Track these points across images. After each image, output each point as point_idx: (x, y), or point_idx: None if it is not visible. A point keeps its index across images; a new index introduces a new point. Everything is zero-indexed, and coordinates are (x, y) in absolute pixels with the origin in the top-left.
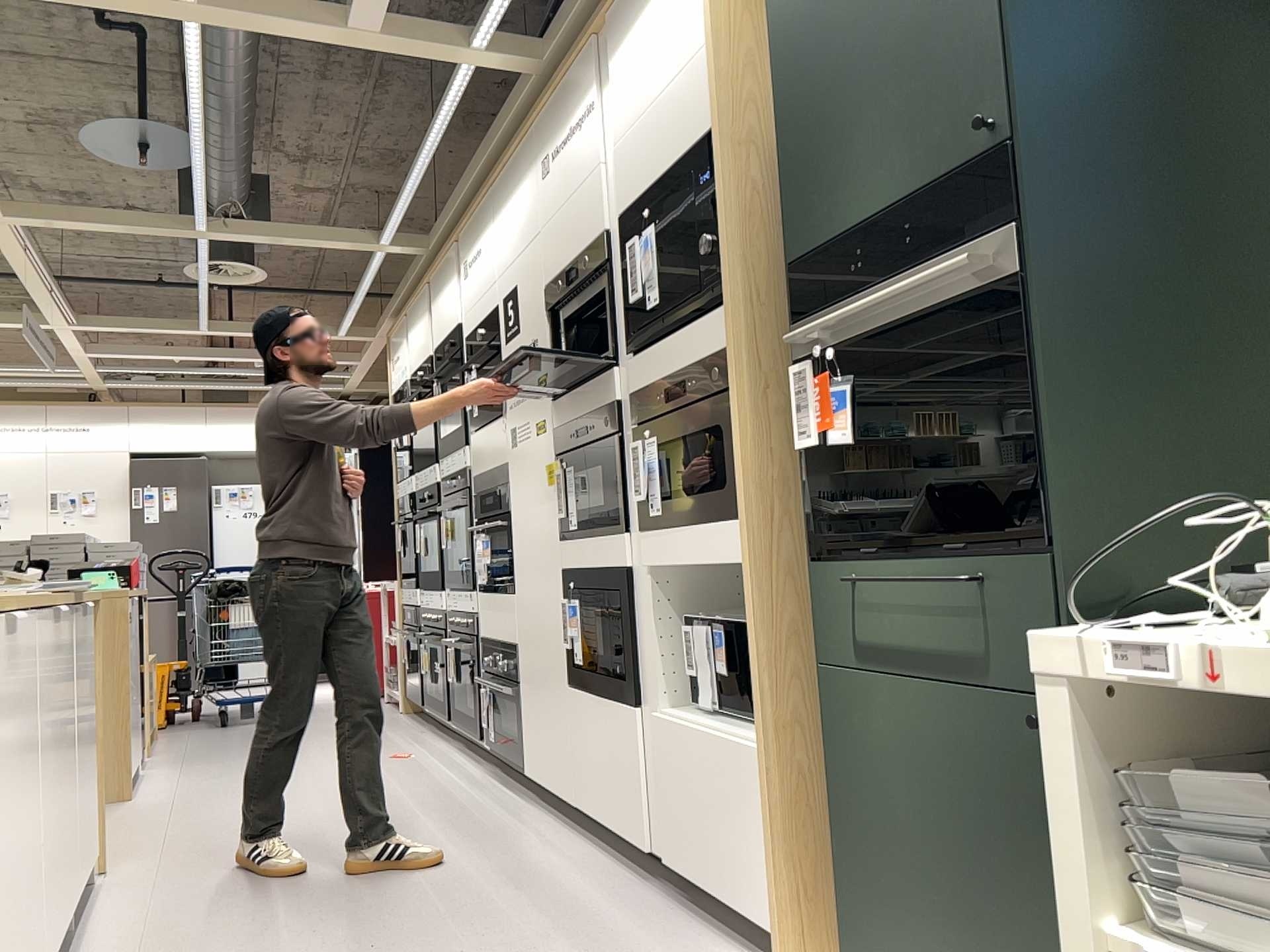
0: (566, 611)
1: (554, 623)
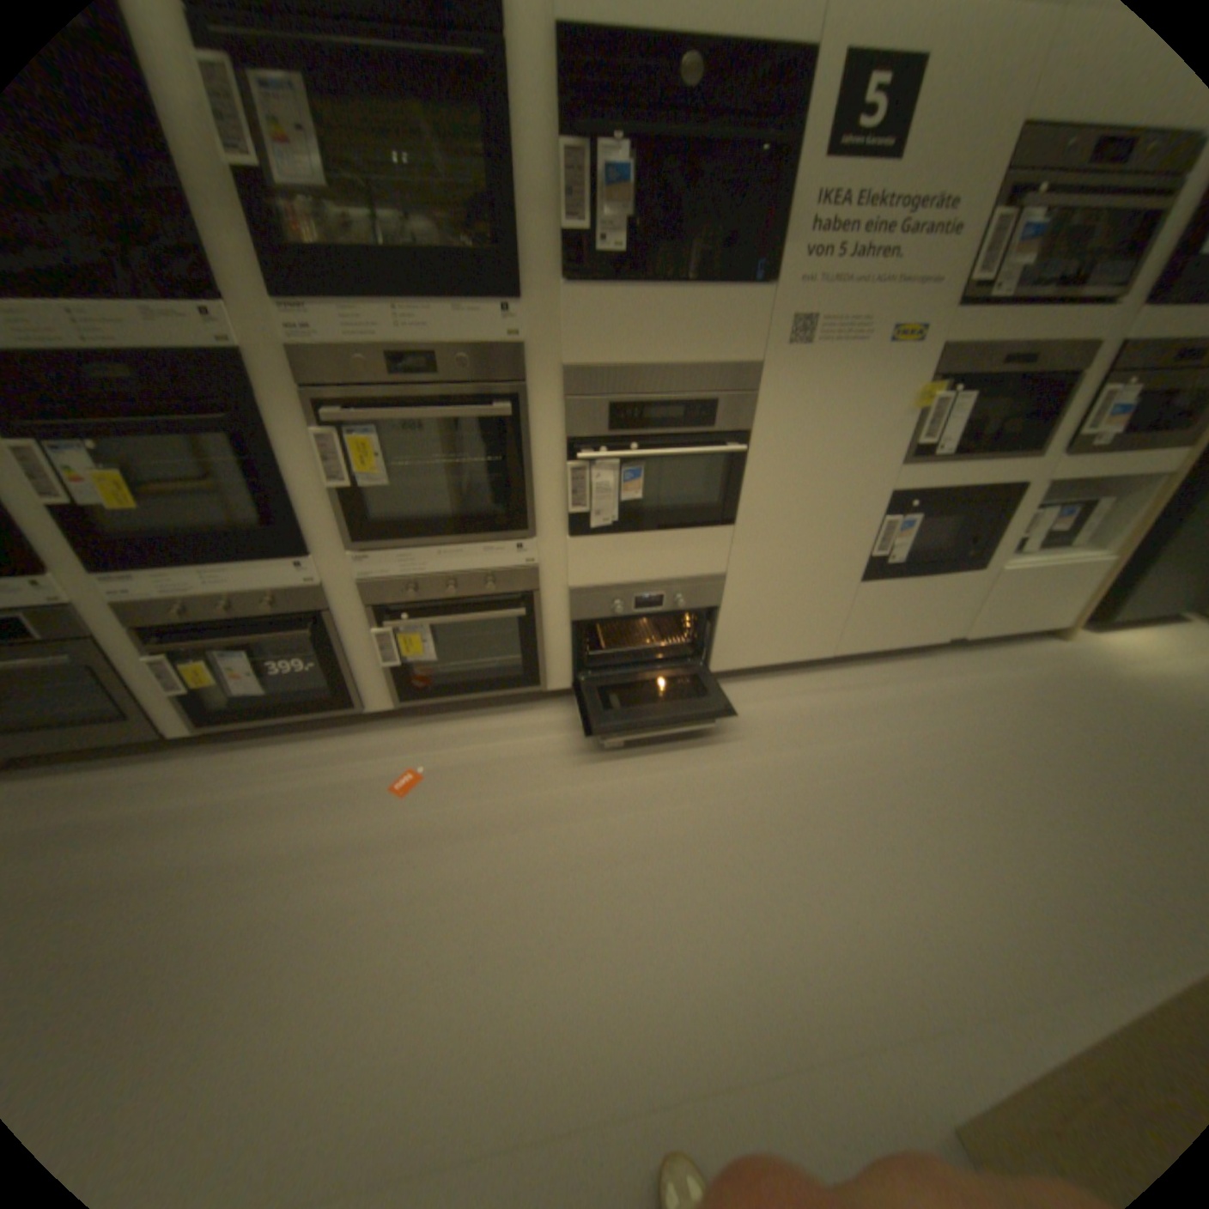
0: (895, 525)
1: (851, 539)
